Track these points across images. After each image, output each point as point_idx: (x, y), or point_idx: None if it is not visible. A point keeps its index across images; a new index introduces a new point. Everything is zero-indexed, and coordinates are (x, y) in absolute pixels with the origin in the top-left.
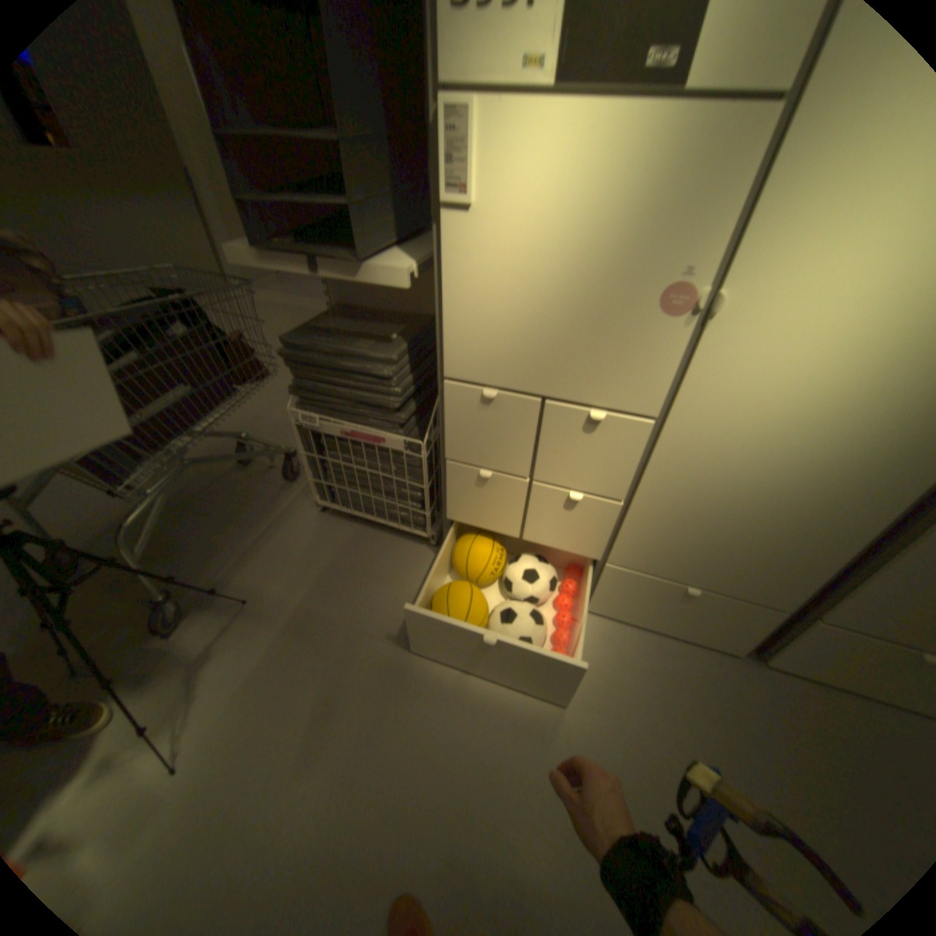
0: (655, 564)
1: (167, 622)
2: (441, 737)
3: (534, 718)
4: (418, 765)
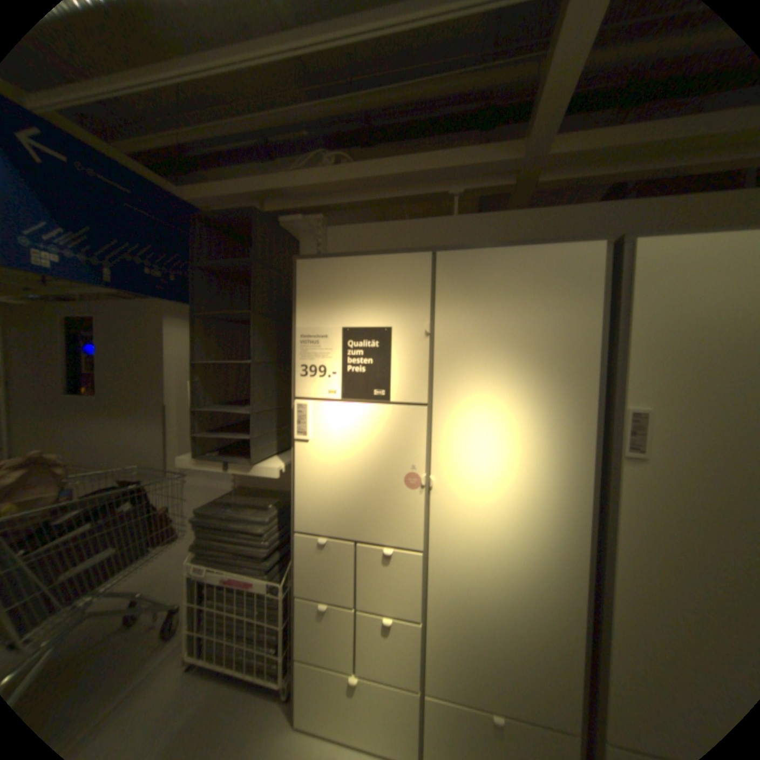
0: (460, 689)
1: None
2: None
3: None
4: None
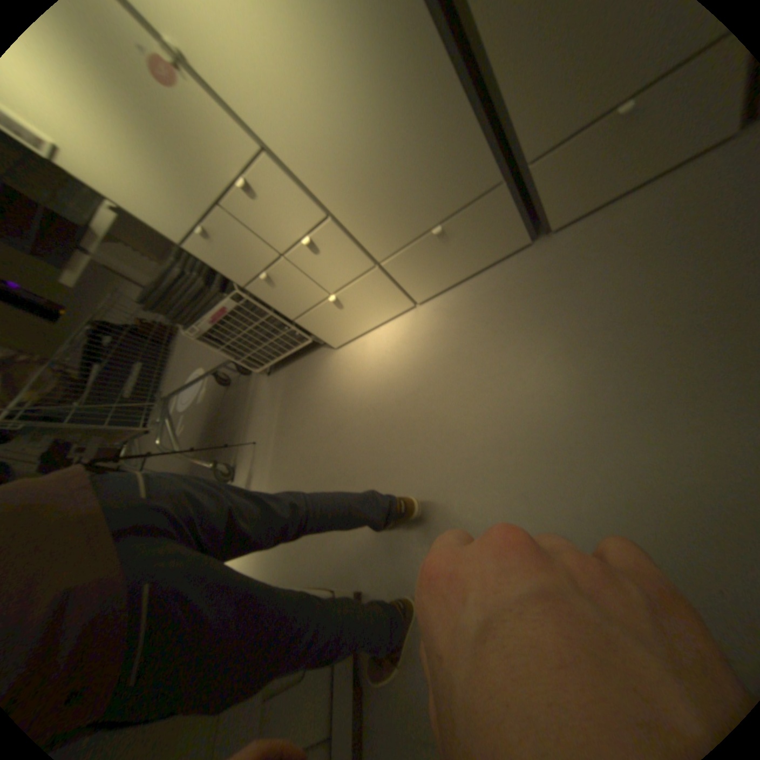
0: (399, 236)
1: (233, 476)
2: (364, 433)
3: (408, 387)
4: (357, 453)
